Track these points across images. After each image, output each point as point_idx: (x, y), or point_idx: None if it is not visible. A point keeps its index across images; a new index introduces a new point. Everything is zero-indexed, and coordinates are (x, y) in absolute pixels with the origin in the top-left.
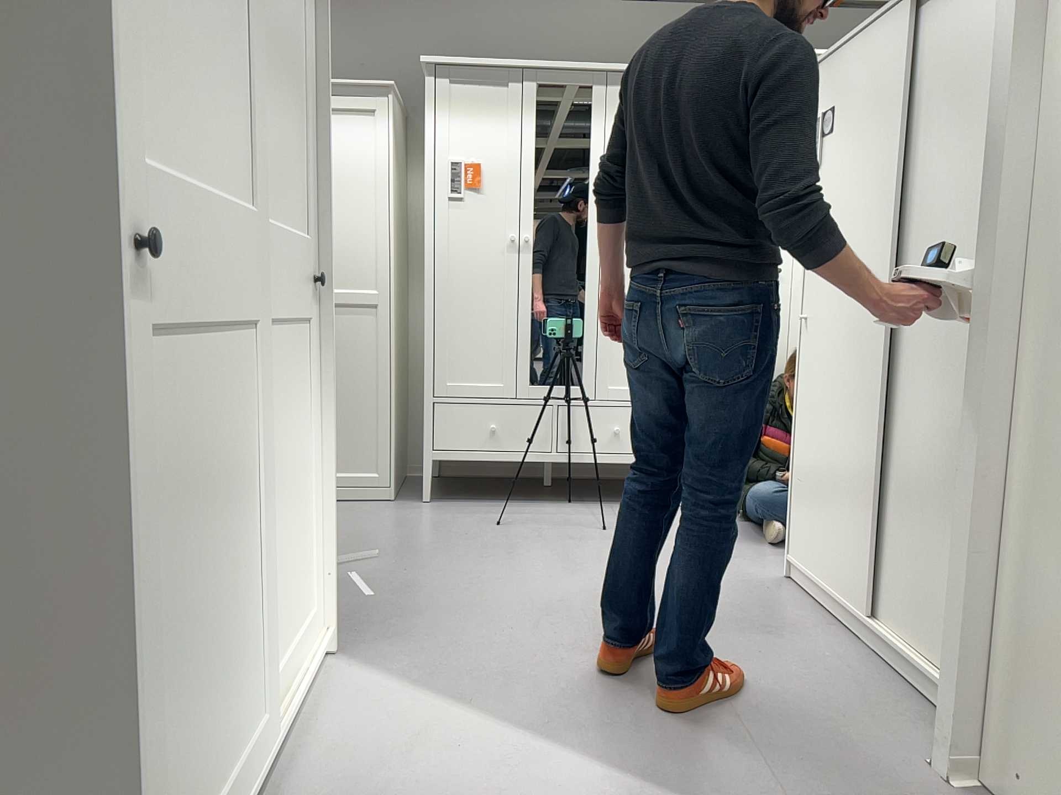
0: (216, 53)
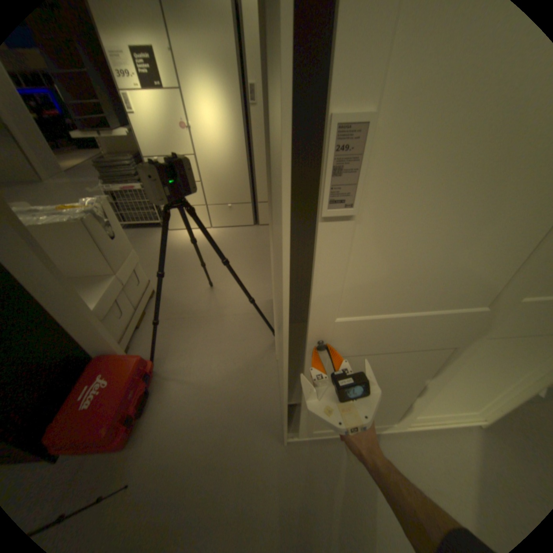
0: (467, 247)
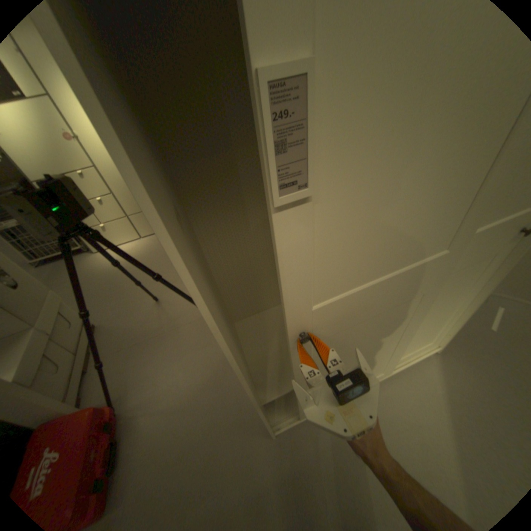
0: (388, 213)
